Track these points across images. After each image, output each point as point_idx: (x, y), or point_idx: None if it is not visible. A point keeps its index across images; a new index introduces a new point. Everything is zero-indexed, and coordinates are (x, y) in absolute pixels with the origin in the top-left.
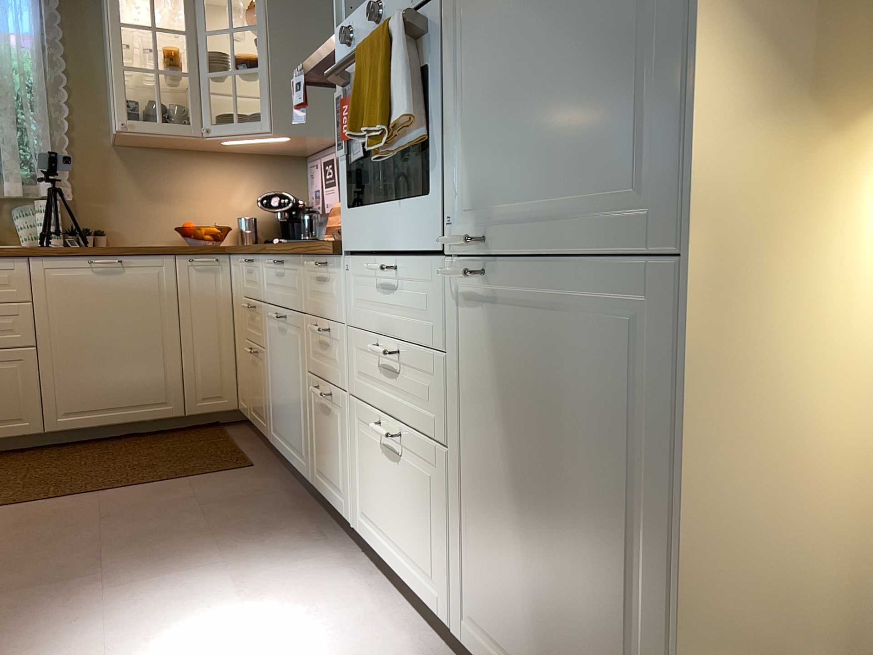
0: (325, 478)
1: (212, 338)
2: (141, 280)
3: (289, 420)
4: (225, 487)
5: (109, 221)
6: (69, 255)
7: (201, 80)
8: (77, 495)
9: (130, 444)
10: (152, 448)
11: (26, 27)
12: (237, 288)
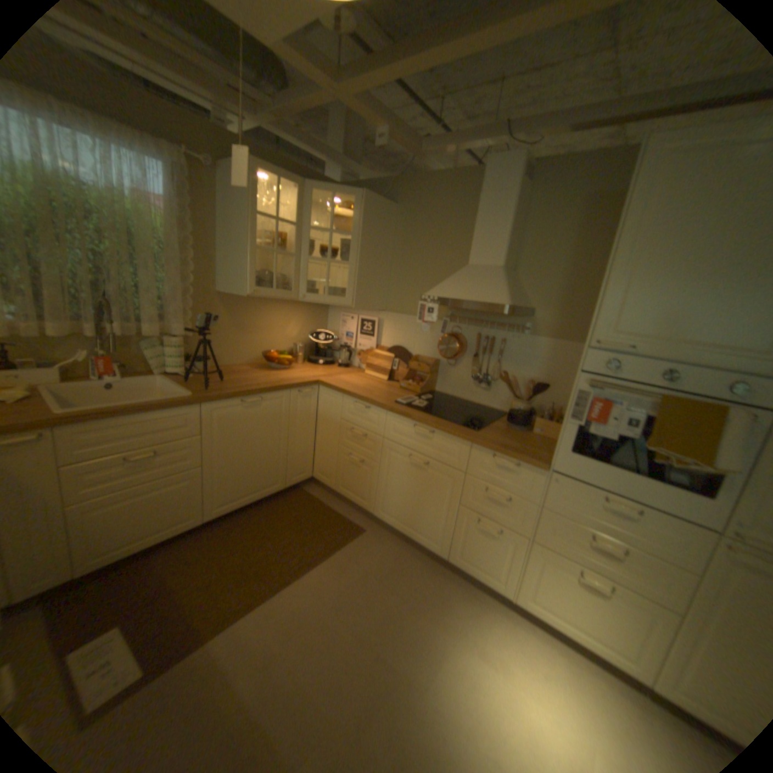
0: (474, 564)
1: (304, 438)
2: (271, 409)
3: (418, 517)
4: (372, 556)
5: (211, 349)
6: (230, 399)
7: (299, 260)
8: (287, 586)
9: (259, 515)
10: (280, 520)
11: (157, 191)
12: (330, 410)
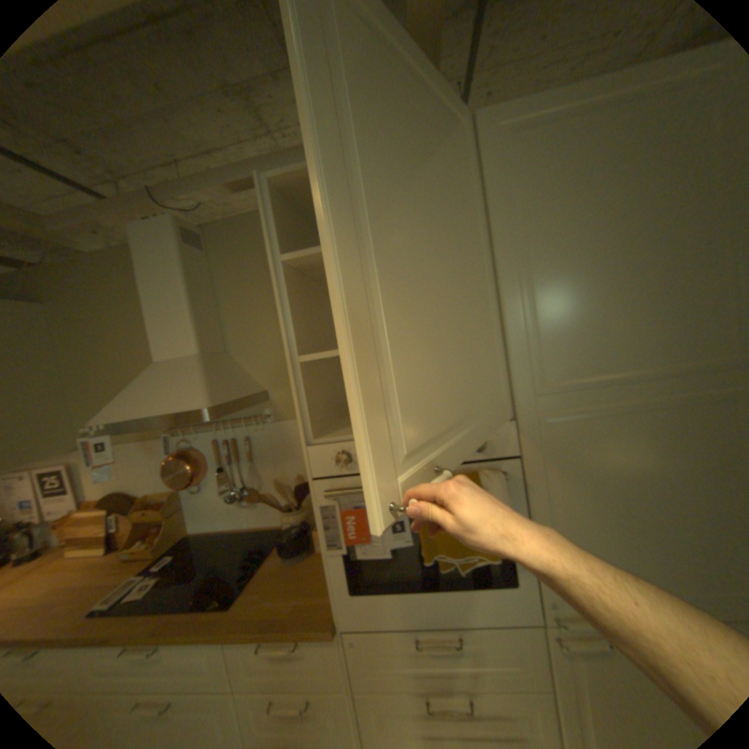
0: None
1: None
2: None
3: None
4: None
5: None
6: None
7: None
8: None
9: None
10: None
11: None
12: None
